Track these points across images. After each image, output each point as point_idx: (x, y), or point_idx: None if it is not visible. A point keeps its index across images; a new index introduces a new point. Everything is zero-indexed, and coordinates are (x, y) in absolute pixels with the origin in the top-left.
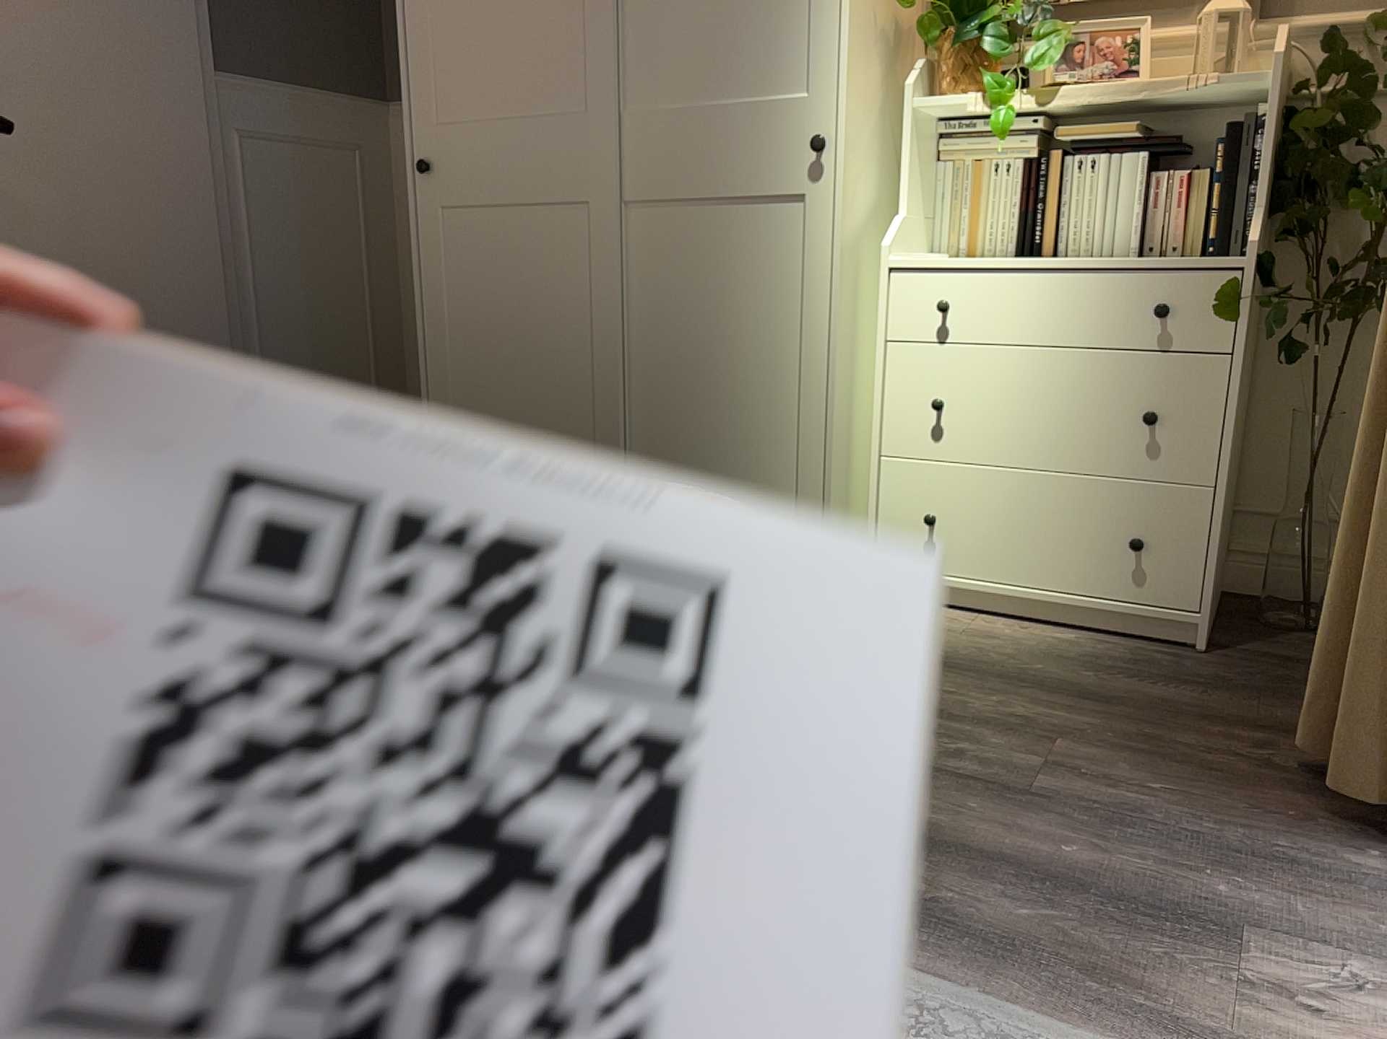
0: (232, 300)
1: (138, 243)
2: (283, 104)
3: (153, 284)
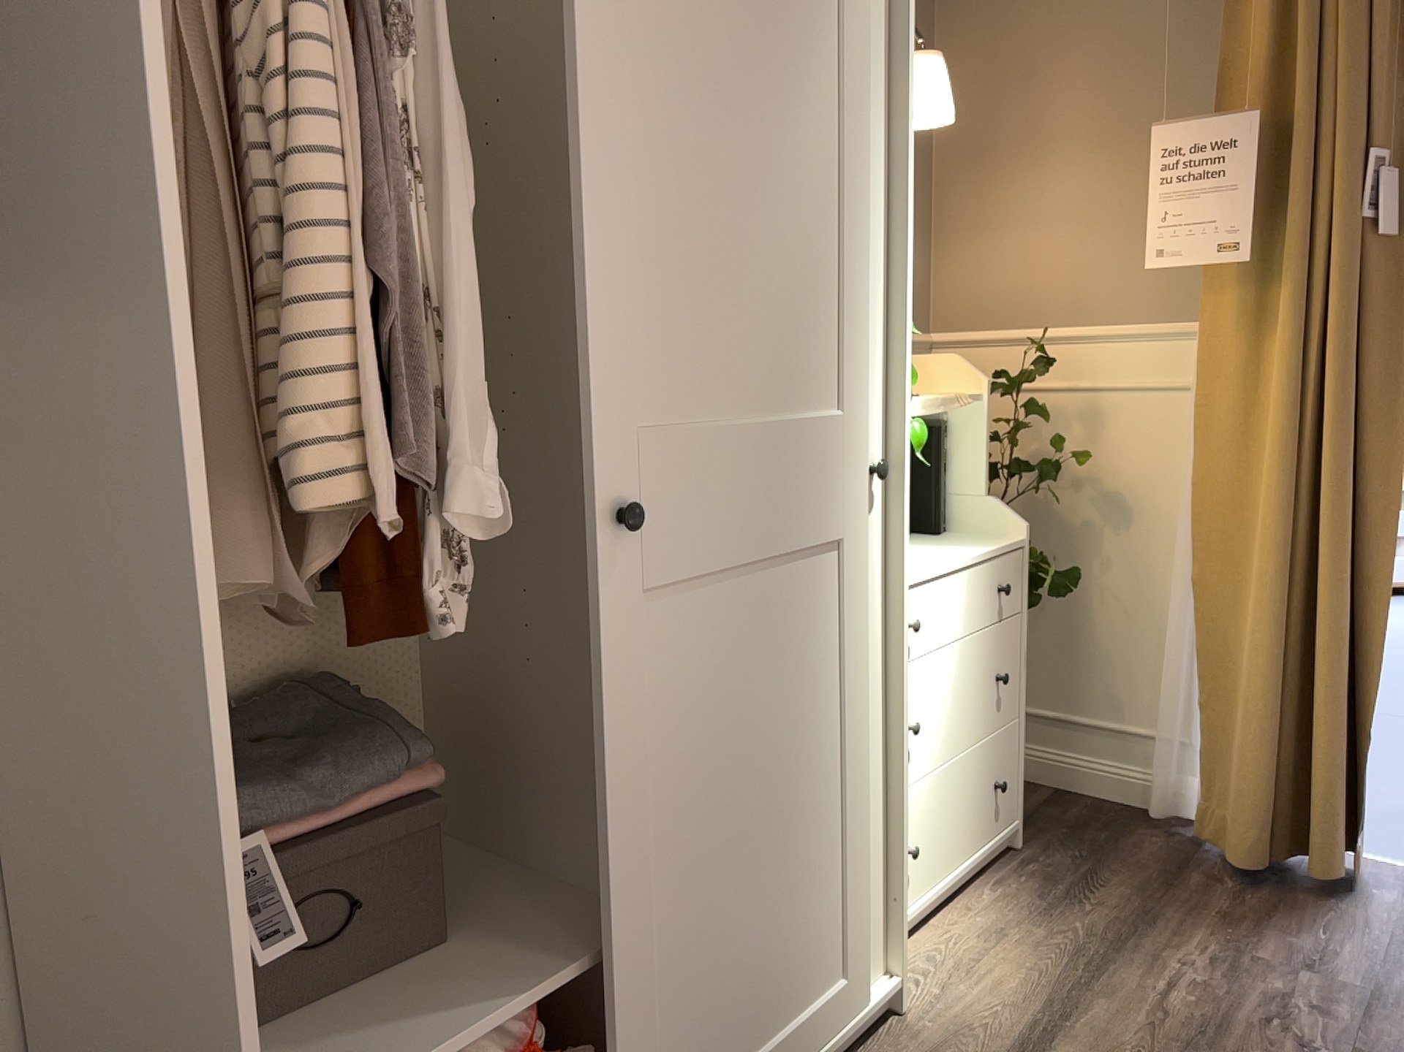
0: None
1: None
2: None
3: None
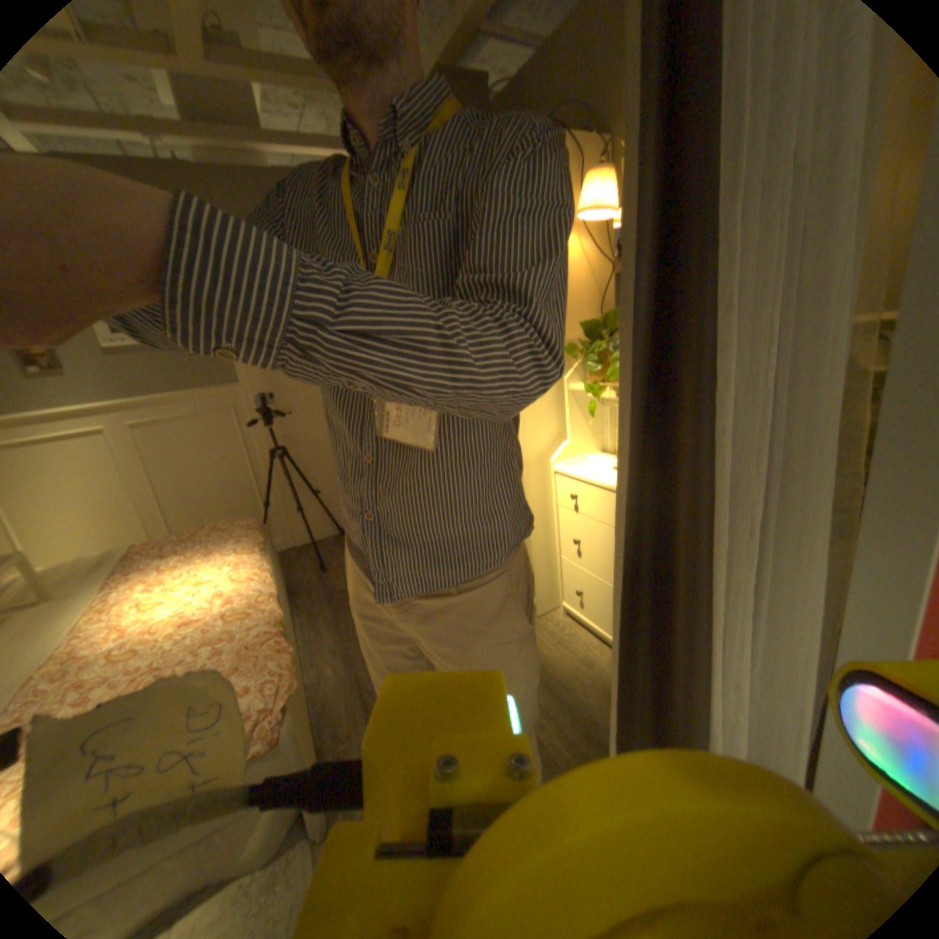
0: None
1: None
2: None
3: None
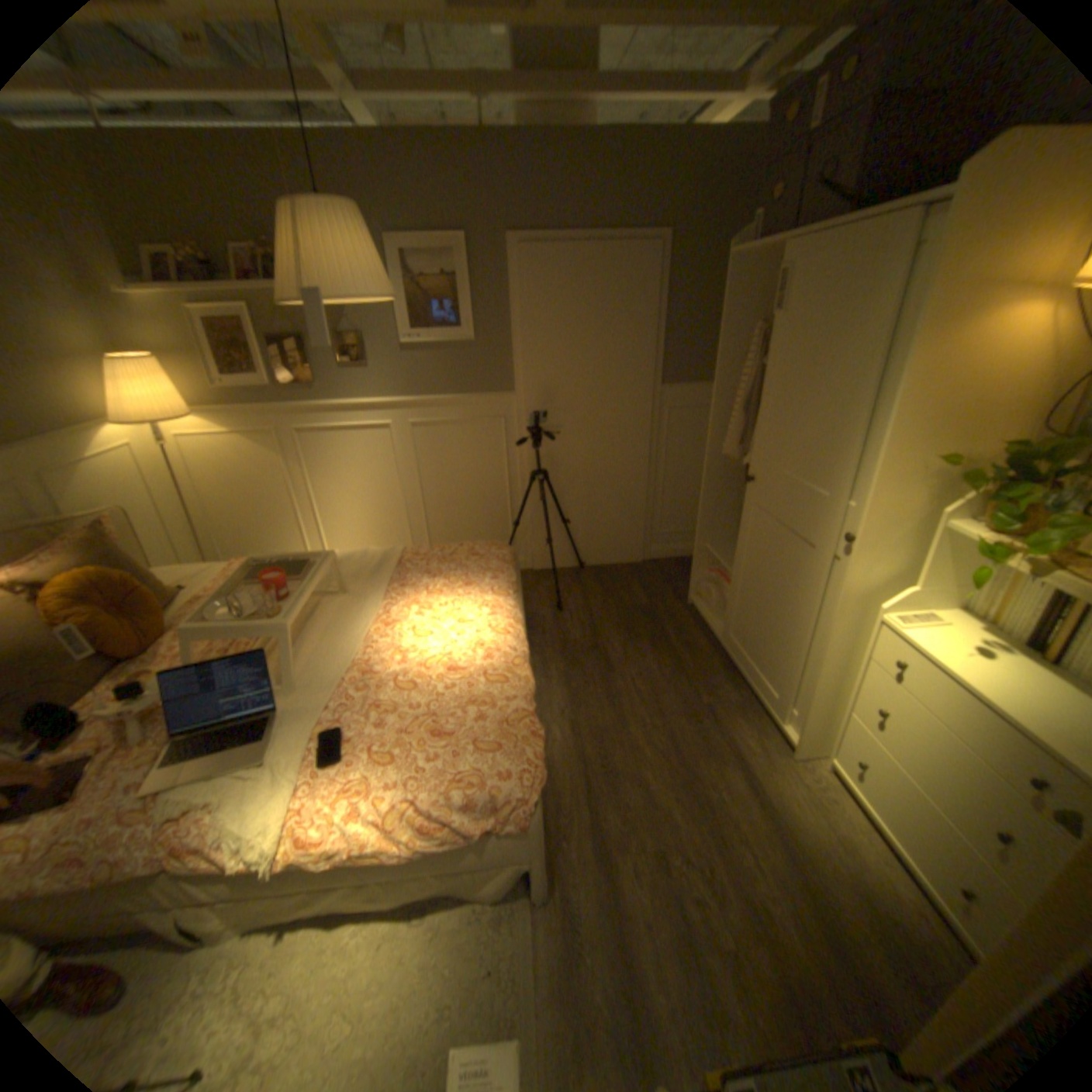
0: (649, 477)
1: (611, 459)
2: (692, 391)
3: (614, 473)
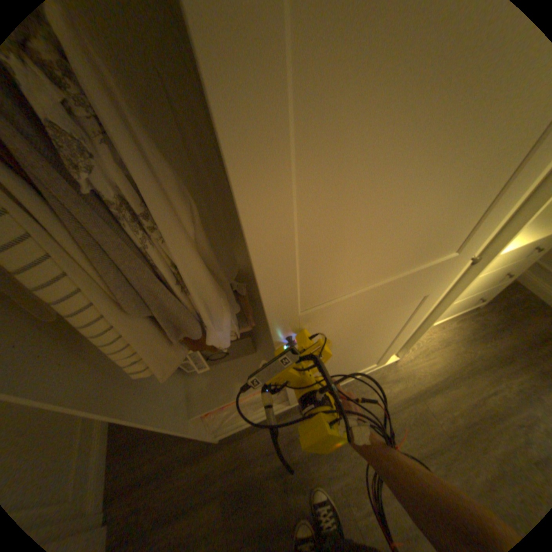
0: None
1: None
2: None
3: None
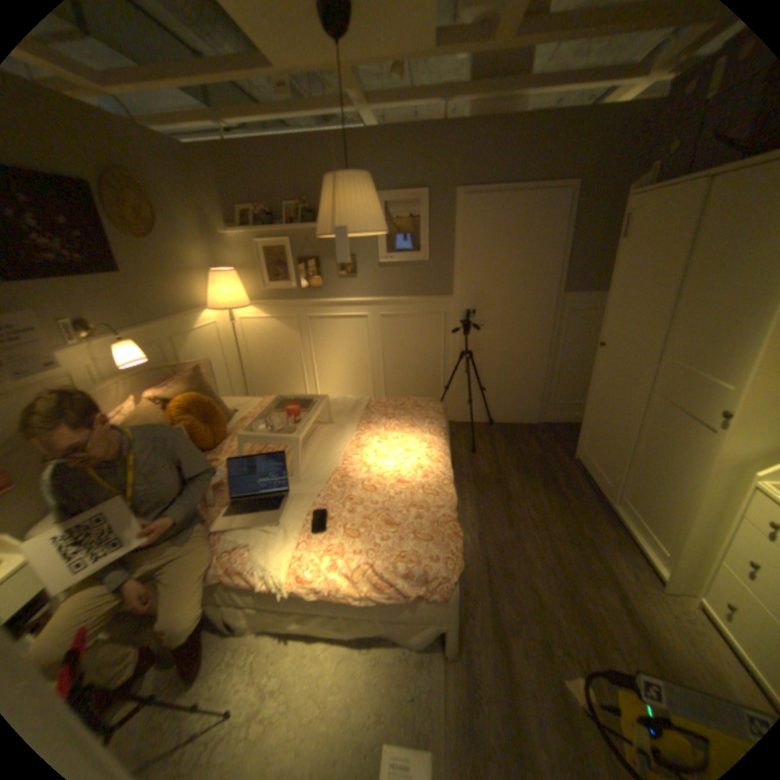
0: (548, 360)
1: (519, 345)
2: (588, 298)
3: (521, 356)
